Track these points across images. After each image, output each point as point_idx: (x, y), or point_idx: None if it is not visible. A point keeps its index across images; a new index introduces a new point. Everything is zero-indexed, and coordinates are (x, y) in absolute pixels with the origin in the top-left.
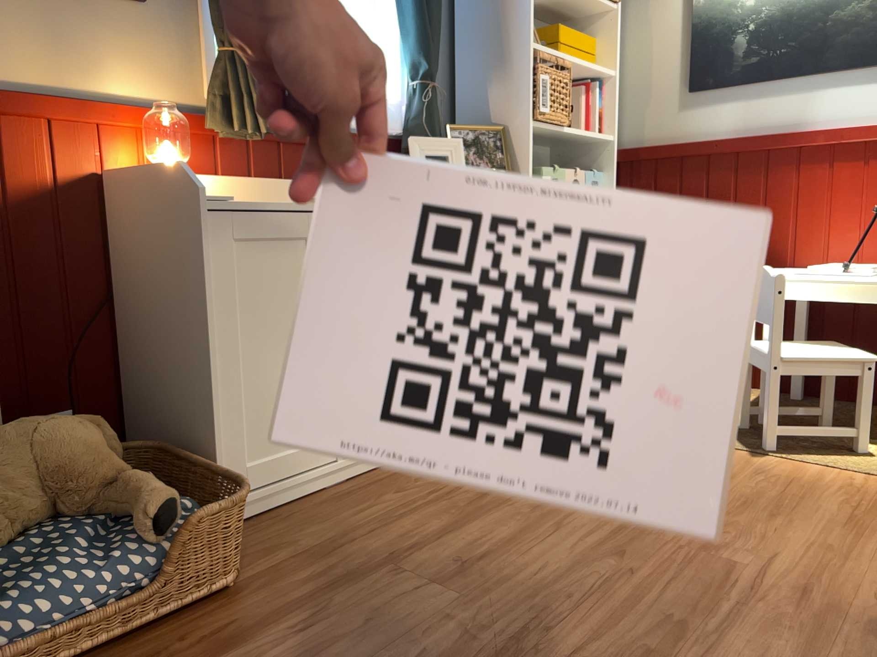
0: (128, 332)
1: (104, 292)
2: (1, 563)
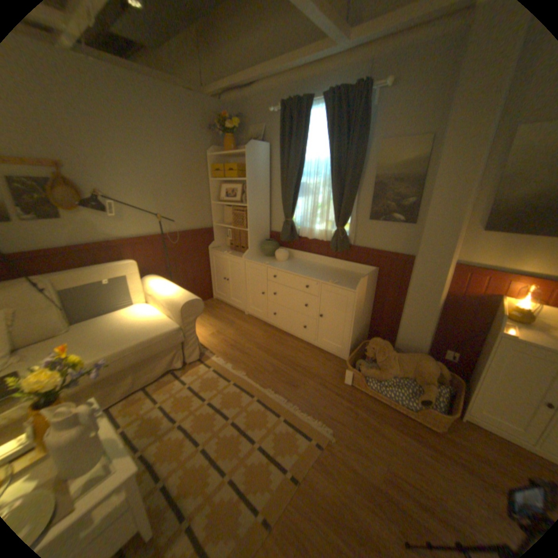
0: (485, 346)
1: (487, 330)
2: (398, 380)
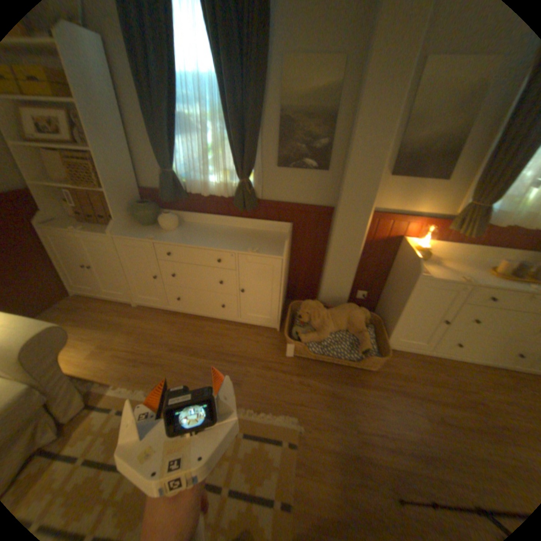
0: (389, 282)
1: (389, 267)
2: (334, 336)
